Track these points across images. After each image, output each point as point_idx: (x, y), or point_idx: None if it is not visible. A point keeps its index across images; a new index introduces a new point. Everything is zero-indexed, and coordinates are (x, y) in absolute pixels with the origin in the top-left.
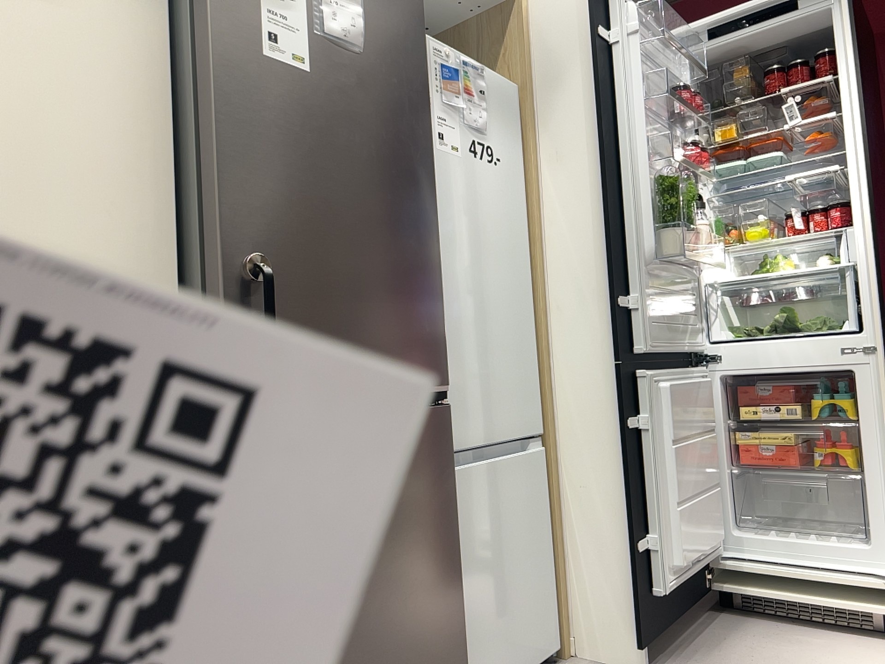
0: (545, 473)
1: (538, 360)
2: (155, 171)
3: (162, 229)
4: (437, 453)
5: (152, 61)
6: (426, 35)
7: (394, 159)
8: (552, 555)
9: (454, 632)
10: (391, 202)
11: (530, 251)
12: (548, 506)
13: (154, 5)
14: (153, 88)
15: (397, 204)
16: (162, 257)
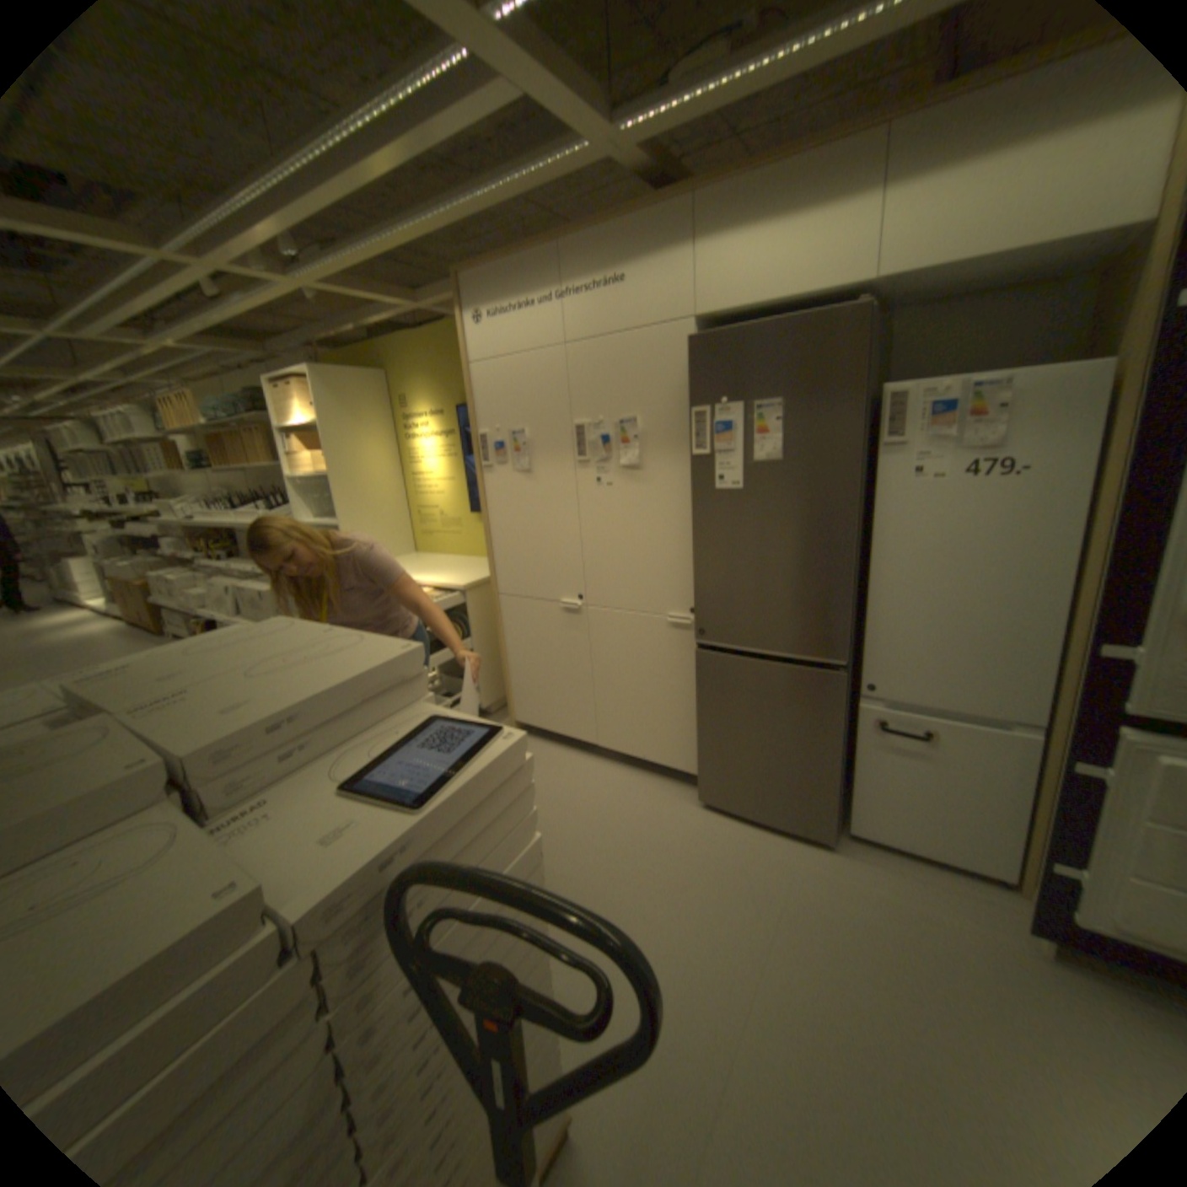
0: (1048, 760)
1: (1067, 663)
2: (691, 539)
3: (694, 562)
4: (827, 696)
5: (691, 491)
6: (914, 381)
7: (809, 522)
8: (1035, 822)
9: (831, 789)
10: (803, 550)
11: (1089, 553)
12: (1043, 785)
13: (691, 466)
14: (691, 503)
15: (808, 550)
16: (694, 573)
